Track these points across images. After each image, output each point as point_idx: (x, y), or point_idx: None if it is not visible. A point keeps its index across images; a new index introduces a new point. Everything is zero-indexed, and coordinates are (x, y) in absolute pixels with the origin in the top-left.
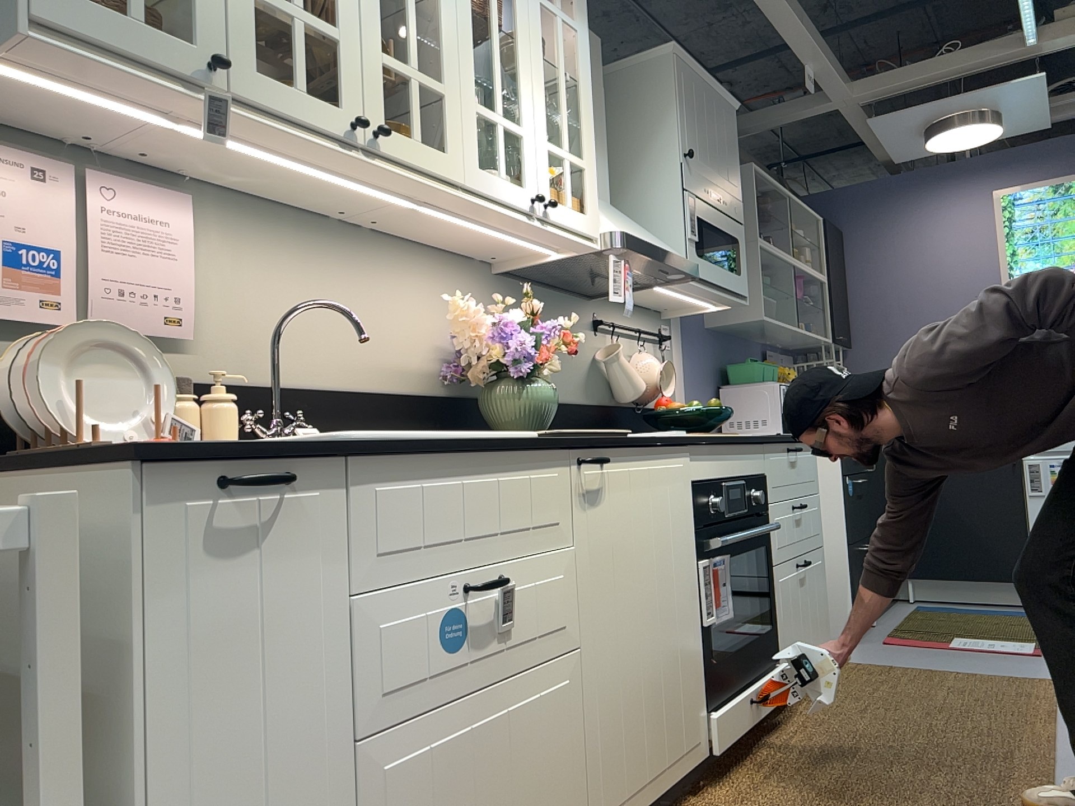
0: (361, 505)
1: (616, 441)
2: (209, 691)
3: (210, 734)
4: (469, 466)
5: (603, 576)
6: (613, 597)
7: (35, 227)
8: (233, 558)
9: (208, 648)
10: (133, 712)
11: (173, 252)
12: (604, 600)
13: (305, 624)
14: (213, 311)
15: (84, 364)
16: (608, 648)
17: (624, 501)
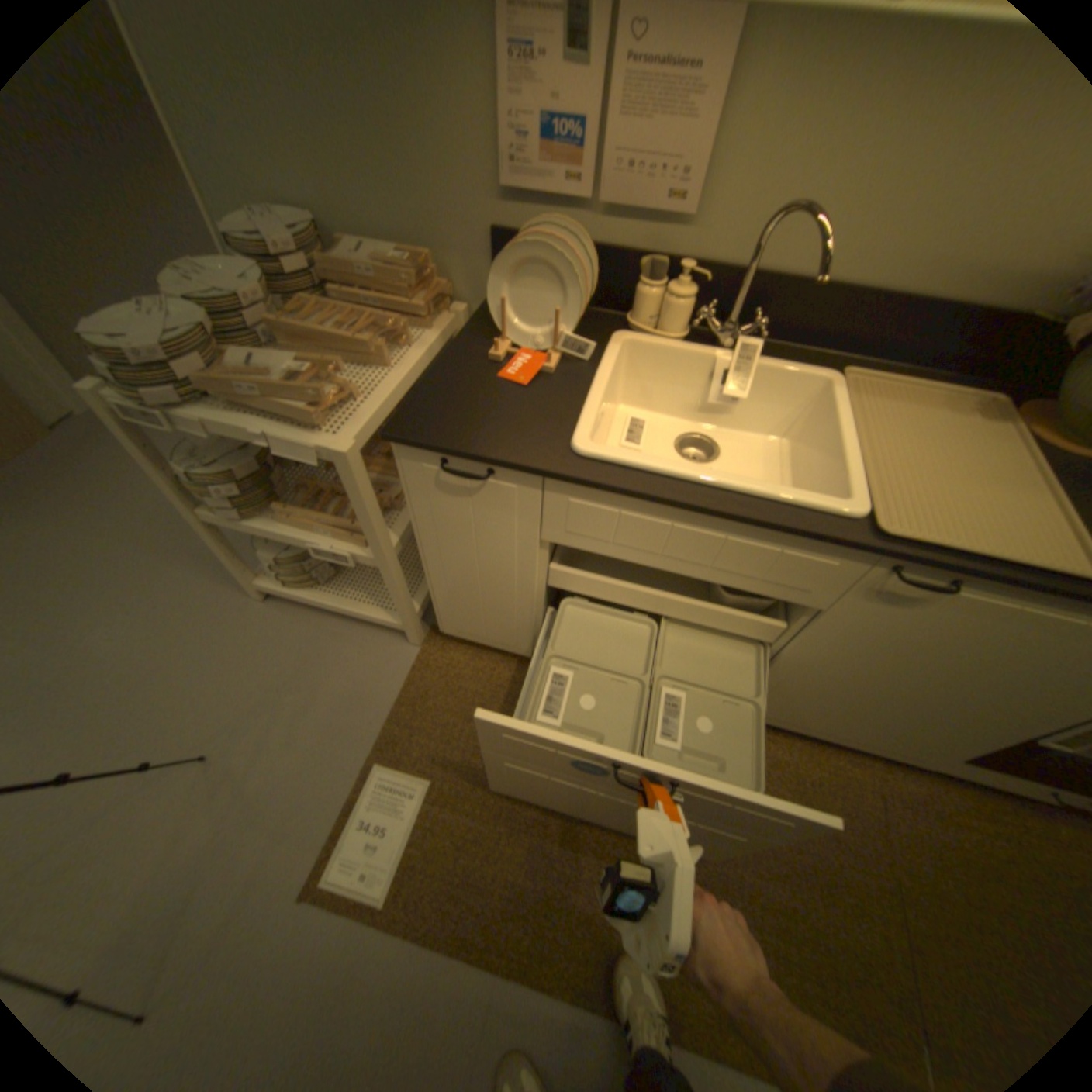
0: (559, 504)
1: (1012, 582)
2: (451, 539)
3: (453, 551)
4: (693, 518)
5: (861, 644)
6: (865, 659)
7: (565, 90)
8: (459, 498)
9: (448, 525)
10: (417, 528)
11: (694, 106)
12: (848, 654)
13: (507, 540)
14: (733, 176)
15: (531, 272)
16: (824, 673)
17: (970, 623)
